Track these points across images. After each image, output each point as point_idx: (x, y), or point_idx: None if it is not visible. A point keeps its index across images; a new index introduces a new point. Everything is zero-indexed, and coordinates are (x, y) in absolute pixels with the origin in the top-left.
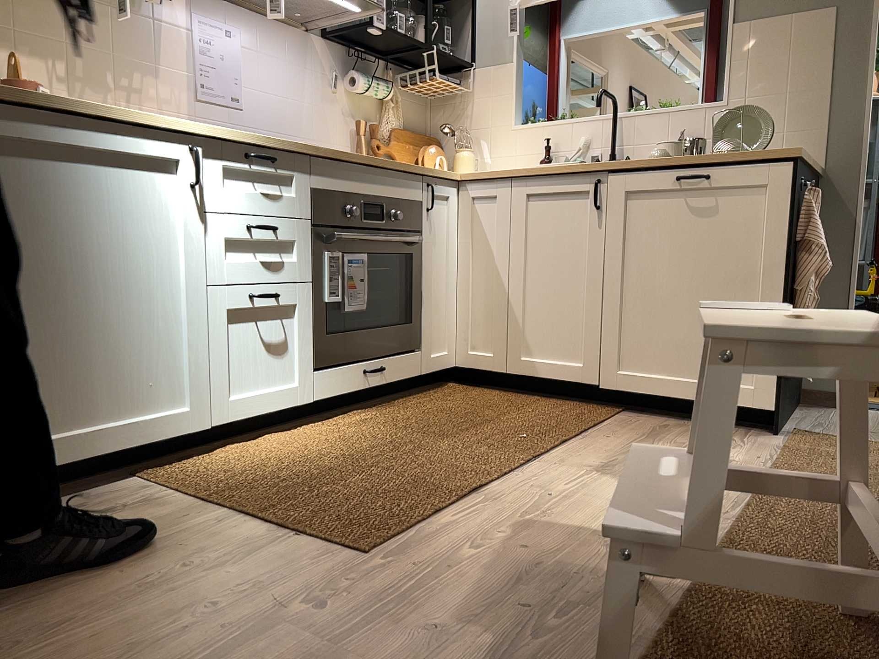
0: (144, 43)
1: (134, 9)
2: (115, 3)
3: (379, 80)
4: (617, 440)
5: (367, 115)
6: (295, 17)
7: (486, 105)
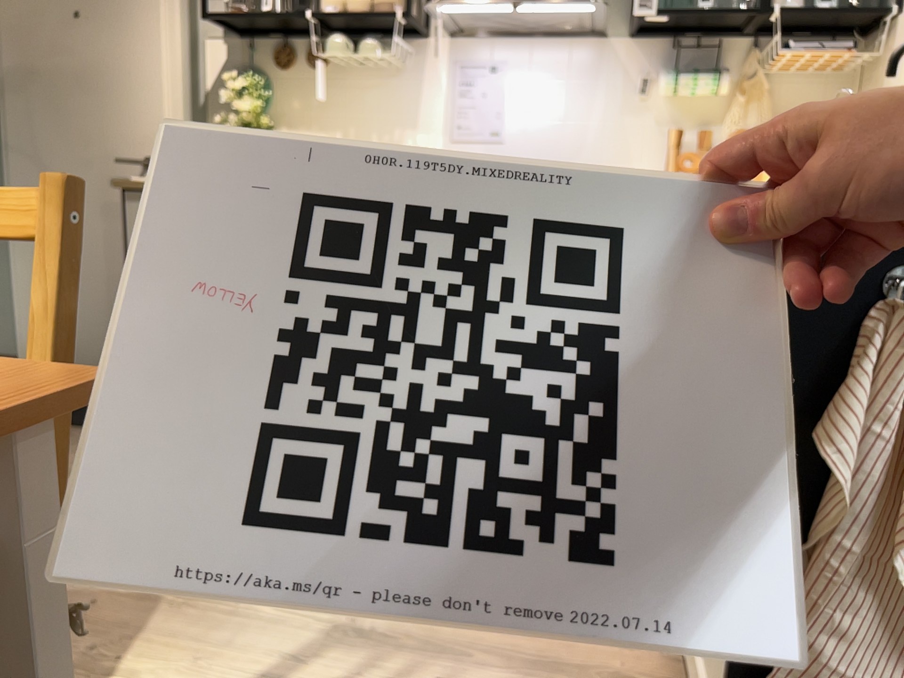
0: (402, 100)
1: (395, 72)
2: (380, 73)
3: (696, 74)
4: (485, 640)
5: (703, 119)
6: (568, 28)
7: (901, 74)
